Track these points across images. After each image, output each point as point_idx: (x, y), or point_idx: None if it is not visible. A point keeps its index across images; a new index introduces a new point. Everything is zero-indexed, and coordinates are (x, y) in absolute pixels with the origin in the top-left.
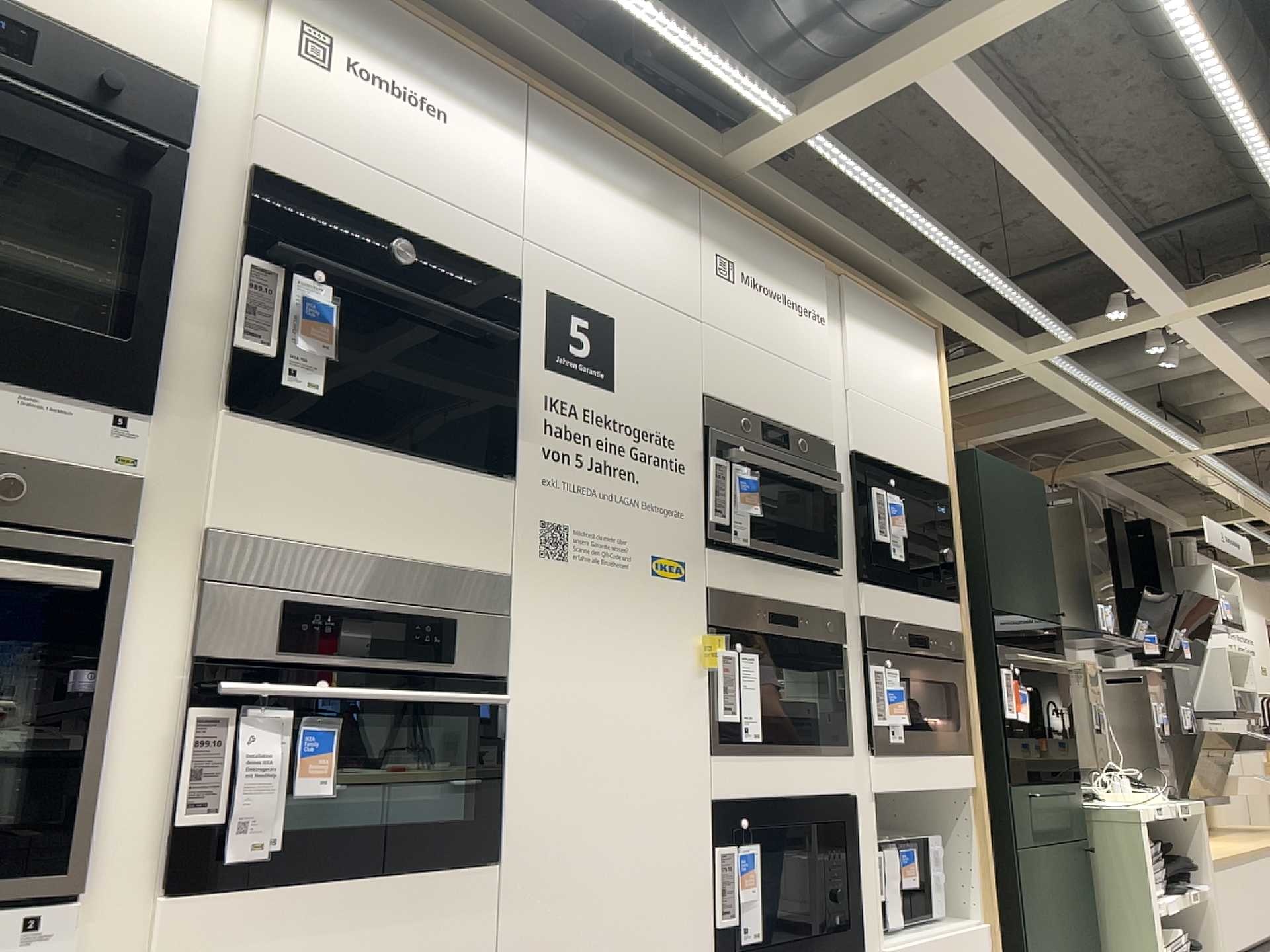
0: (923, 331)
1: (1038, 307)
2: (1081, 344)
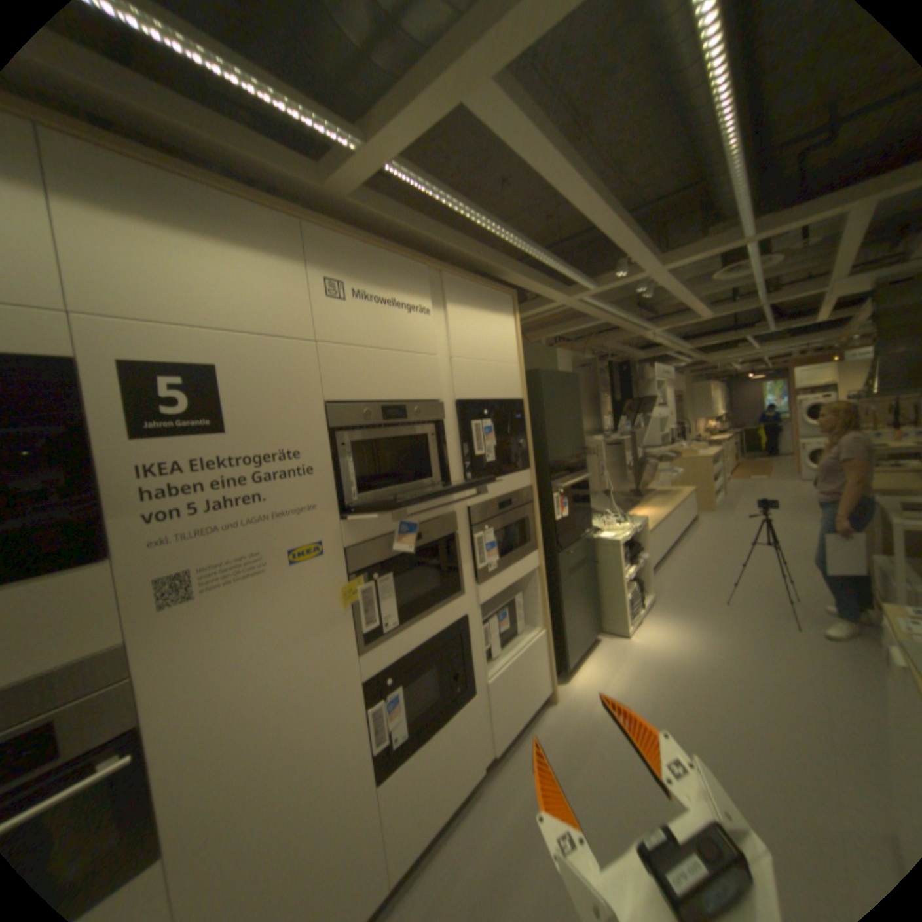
0: (504, 300)
1: (576, 273)
2: (602, 291)
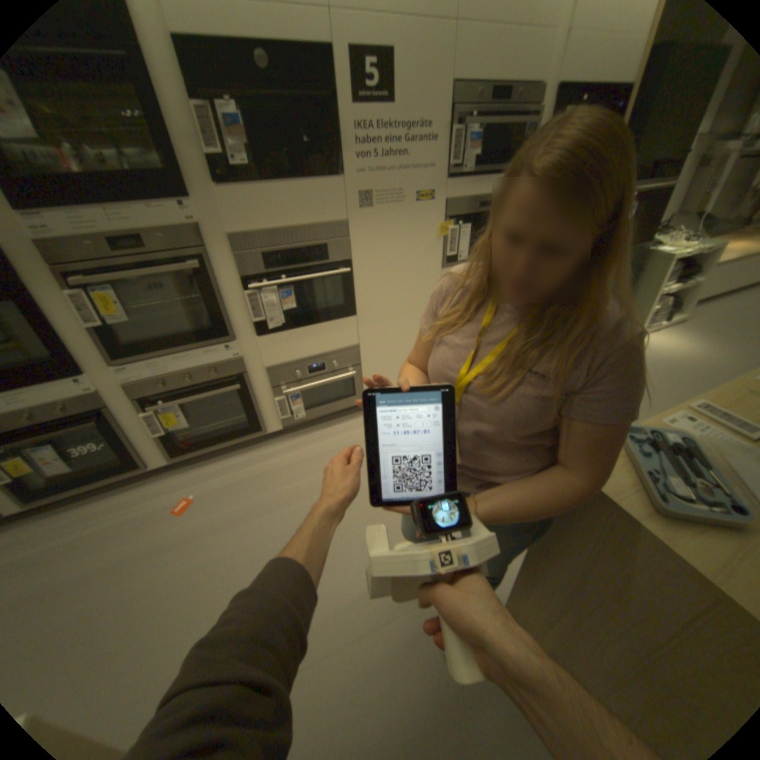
0: None
1: None
2: None
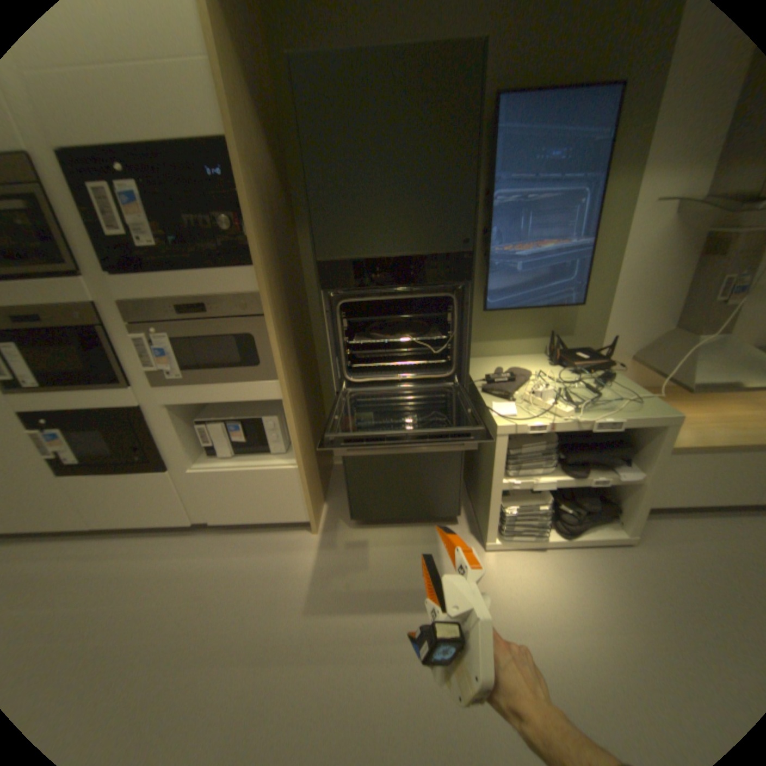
0: None
1: None
2: None
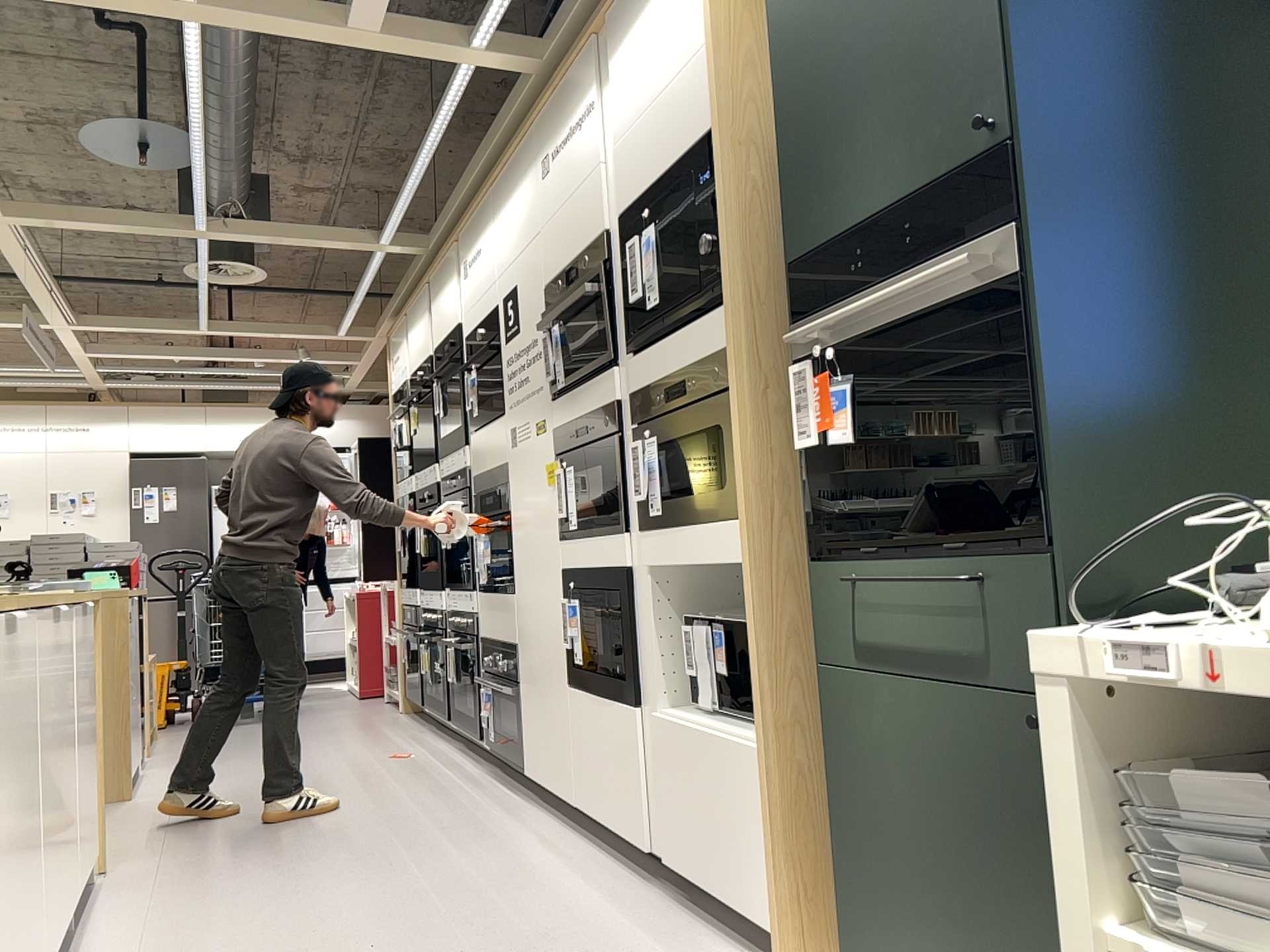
0: None
1: None
2: None
